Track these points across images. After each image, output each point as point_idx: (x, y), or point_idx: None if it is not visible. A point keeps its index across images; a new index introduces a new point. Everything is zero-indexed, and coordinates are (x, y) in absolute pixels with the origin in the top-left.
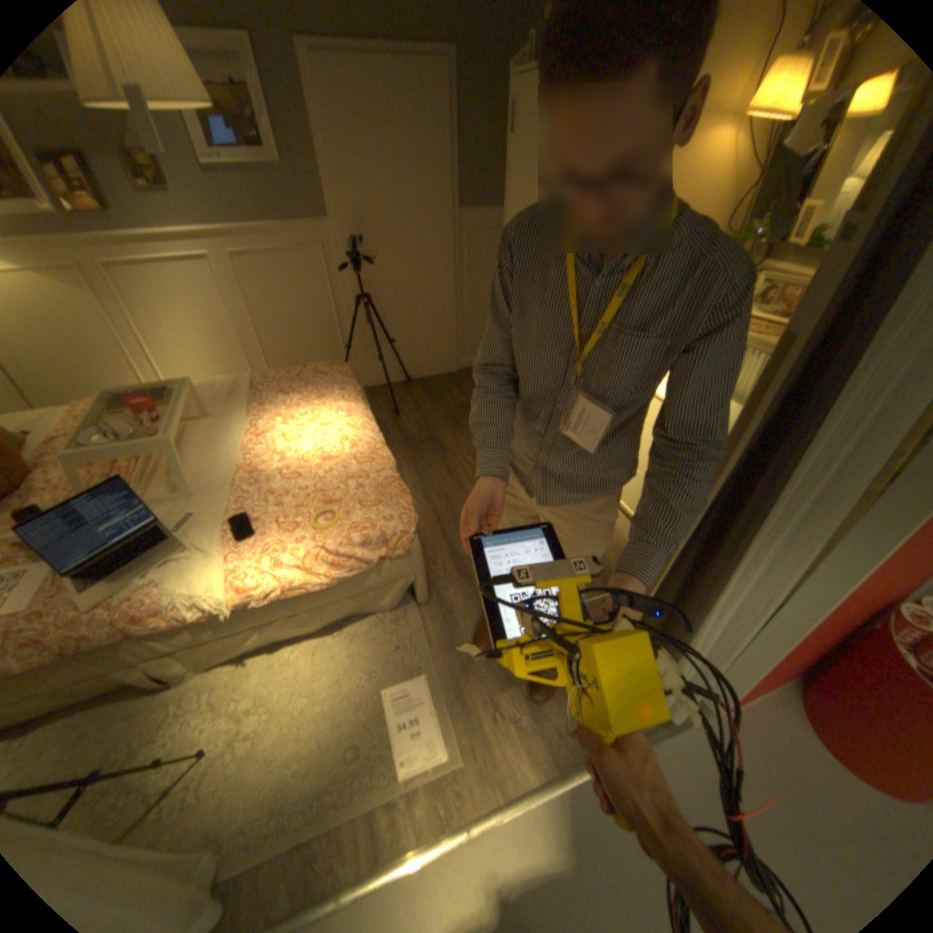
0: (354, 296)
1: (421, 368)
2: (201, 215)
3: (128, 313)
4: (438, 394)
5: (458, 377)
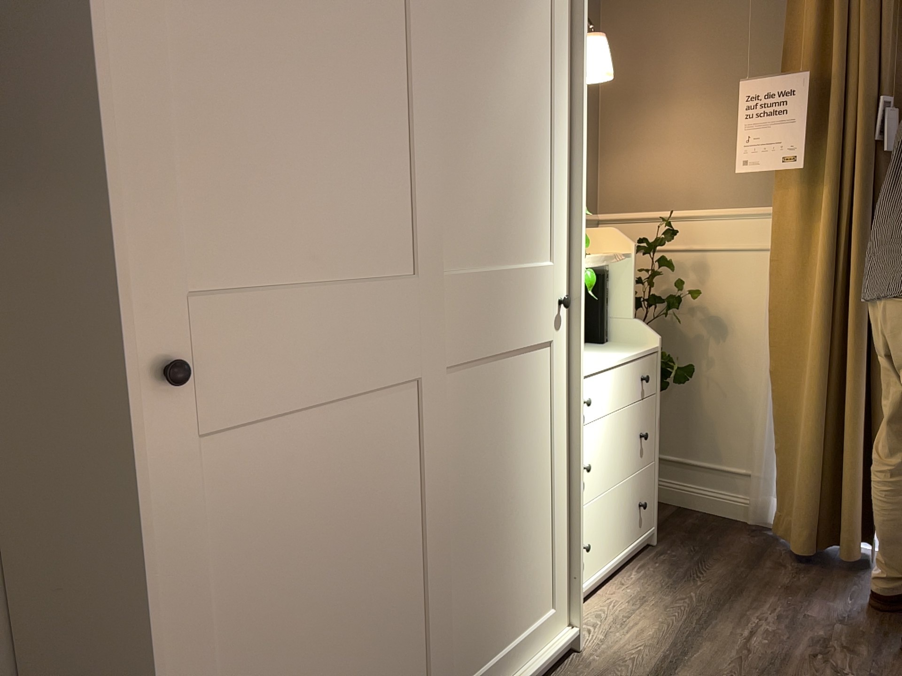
0: None
1: None
2: None
3: None
4: None
5: None
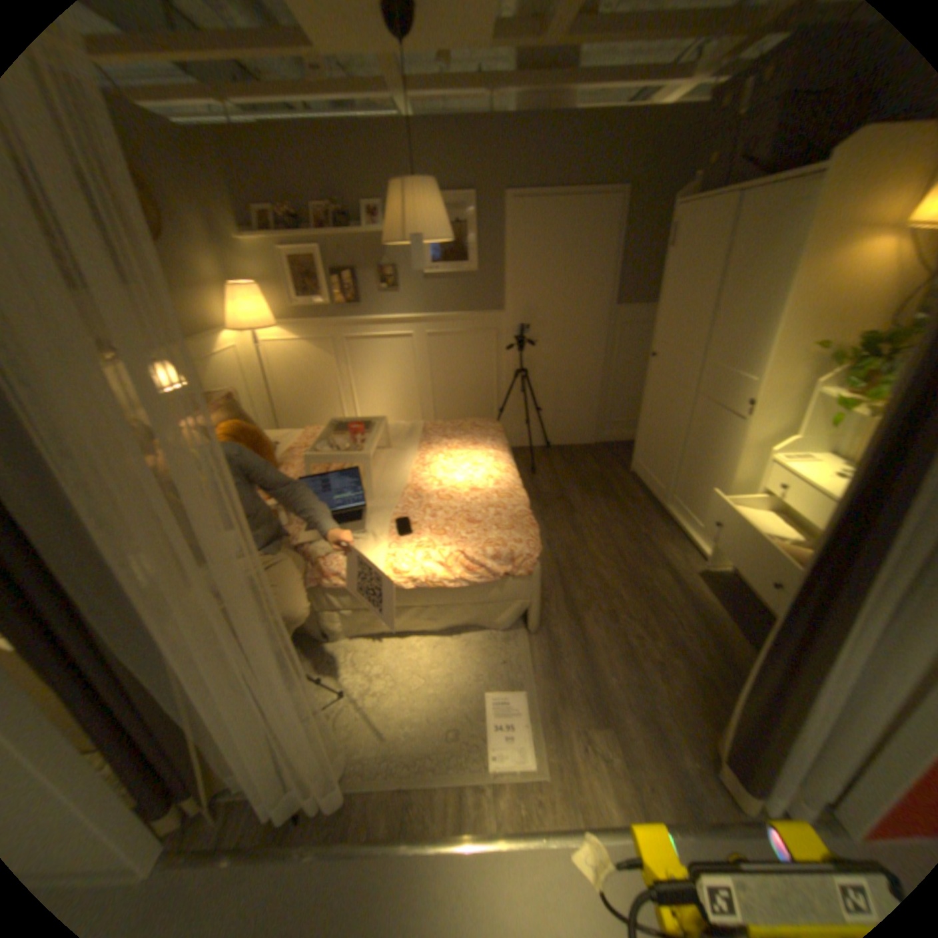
0: (514, 371)
1: (561, 437)
2: (417, 307)
3: (353, 372)
4: (574, 461)
5: (595, 449)
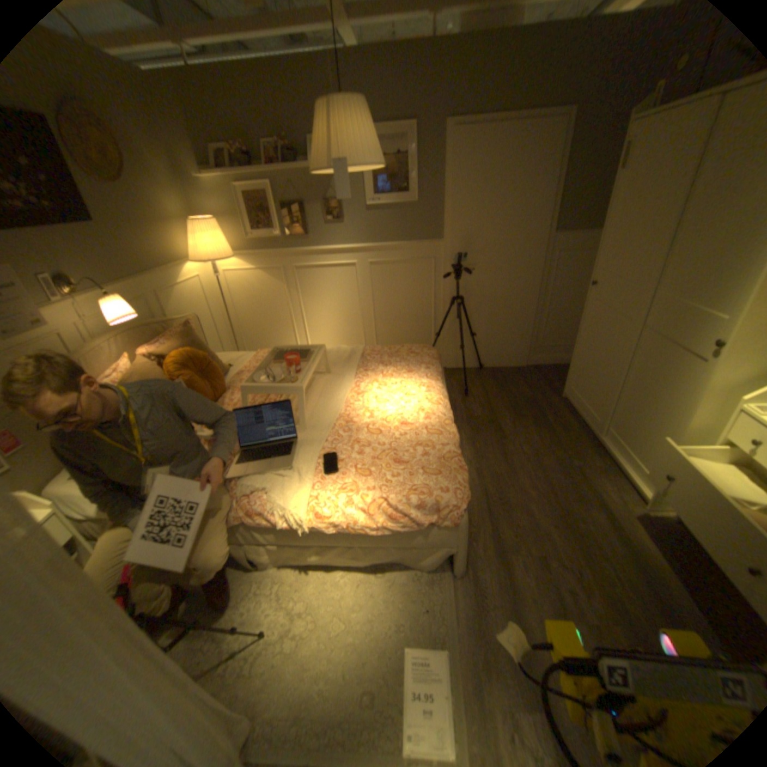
0: (450, 297)
1: (493, 359)
2: (358, 237)
3: (301, 298)
4: (505, 384)
5: (526, 372)
